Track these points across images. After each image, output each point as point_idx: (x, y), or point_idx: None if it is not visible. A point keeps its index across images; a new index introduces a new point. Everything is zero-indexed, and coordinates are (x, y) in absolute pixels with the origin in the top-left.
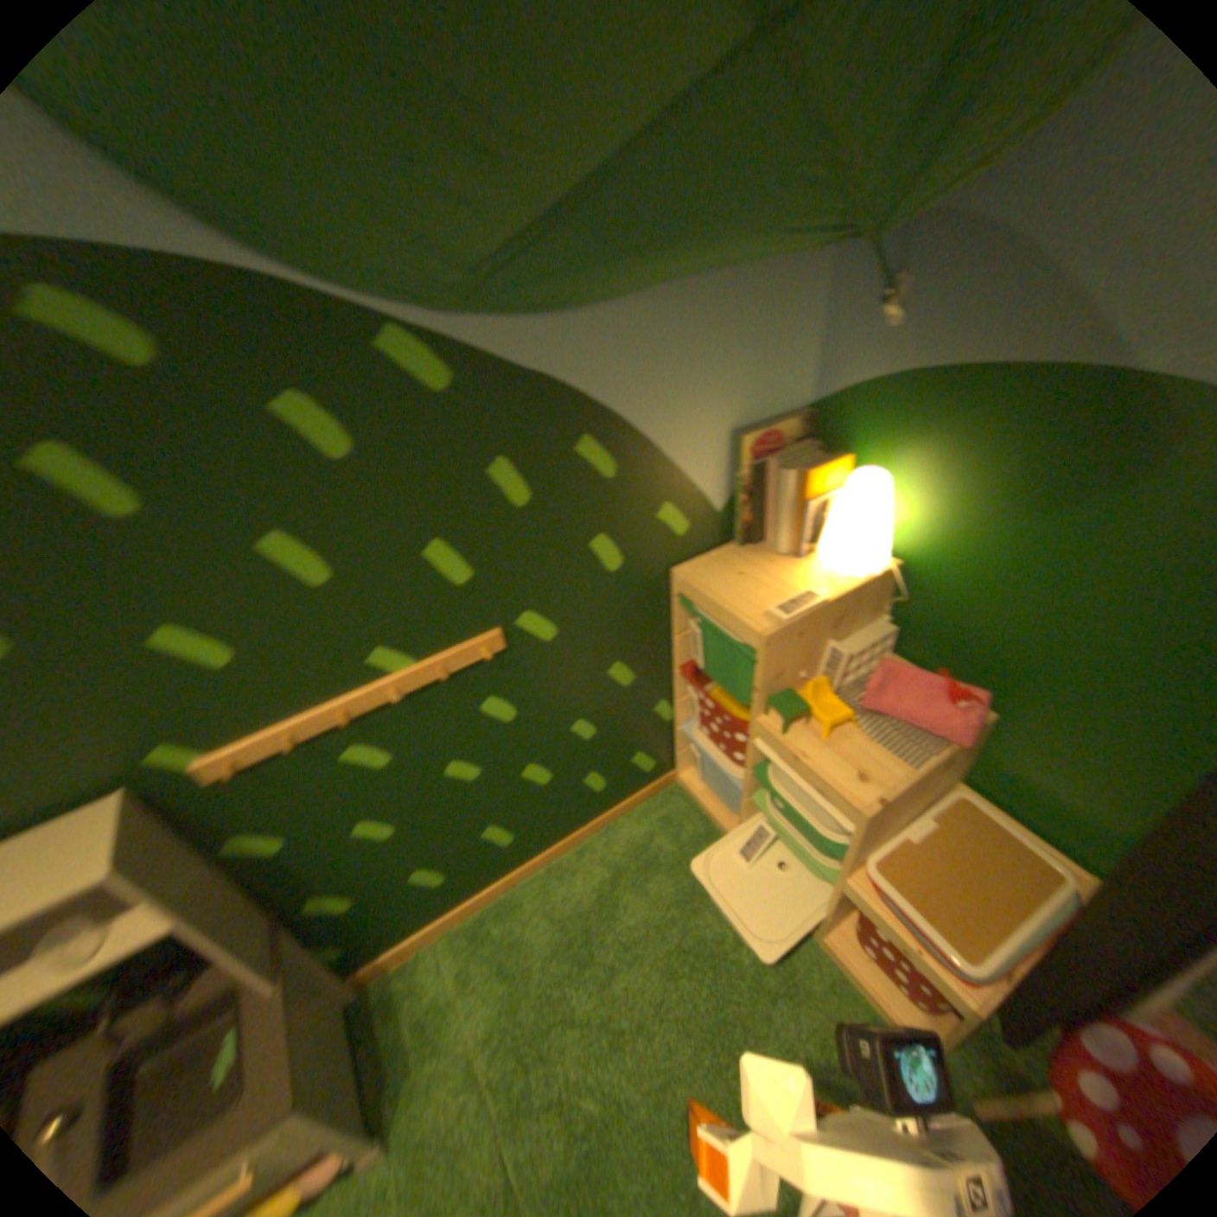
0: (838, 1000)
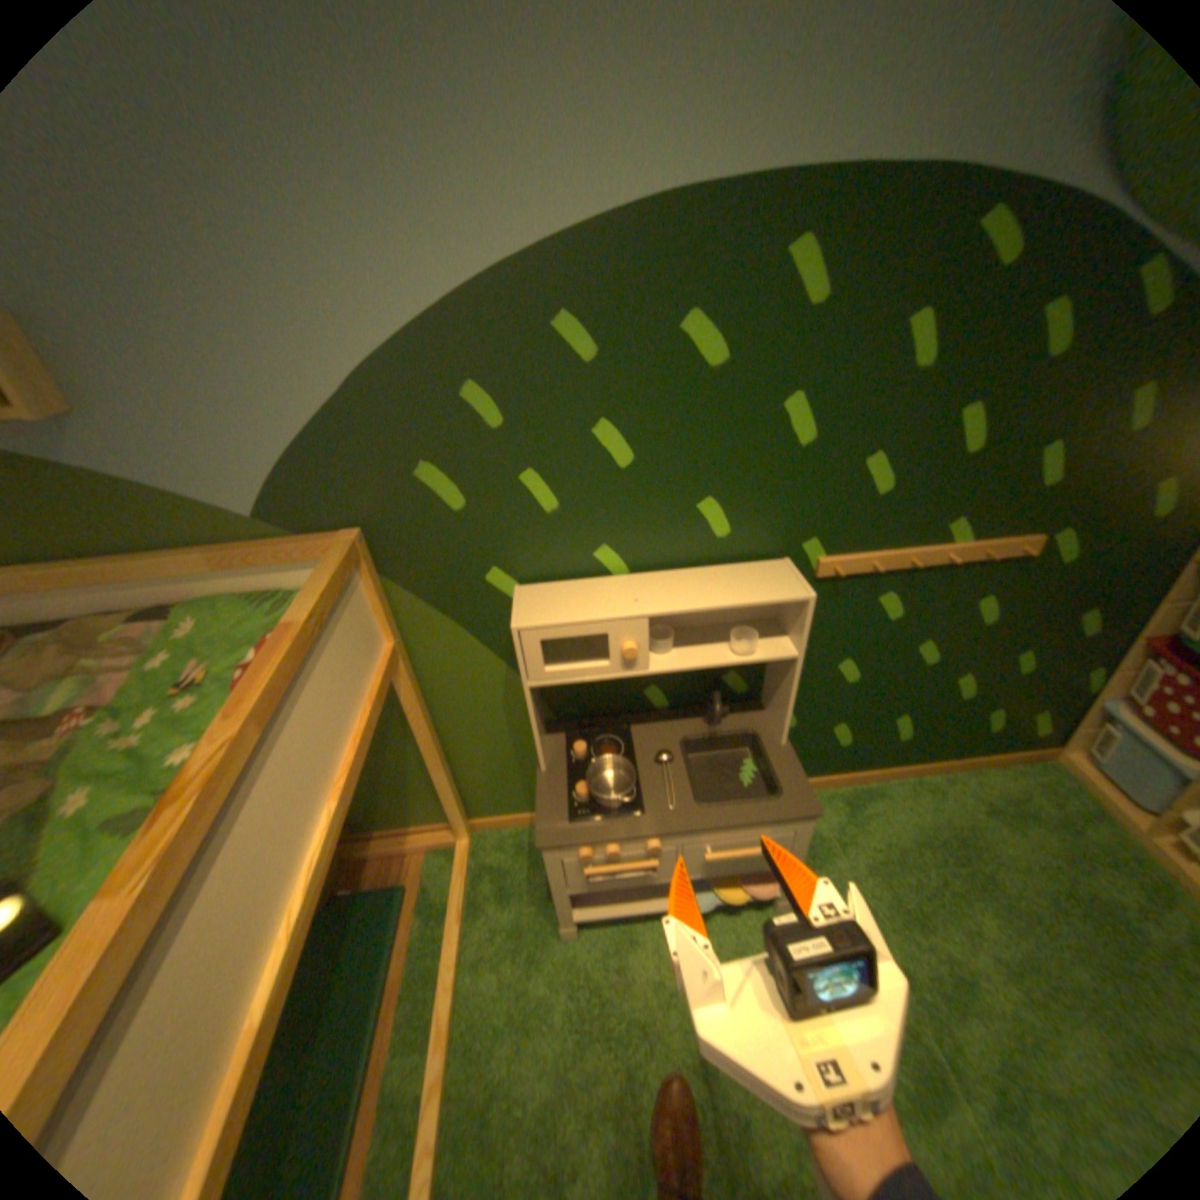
0: None
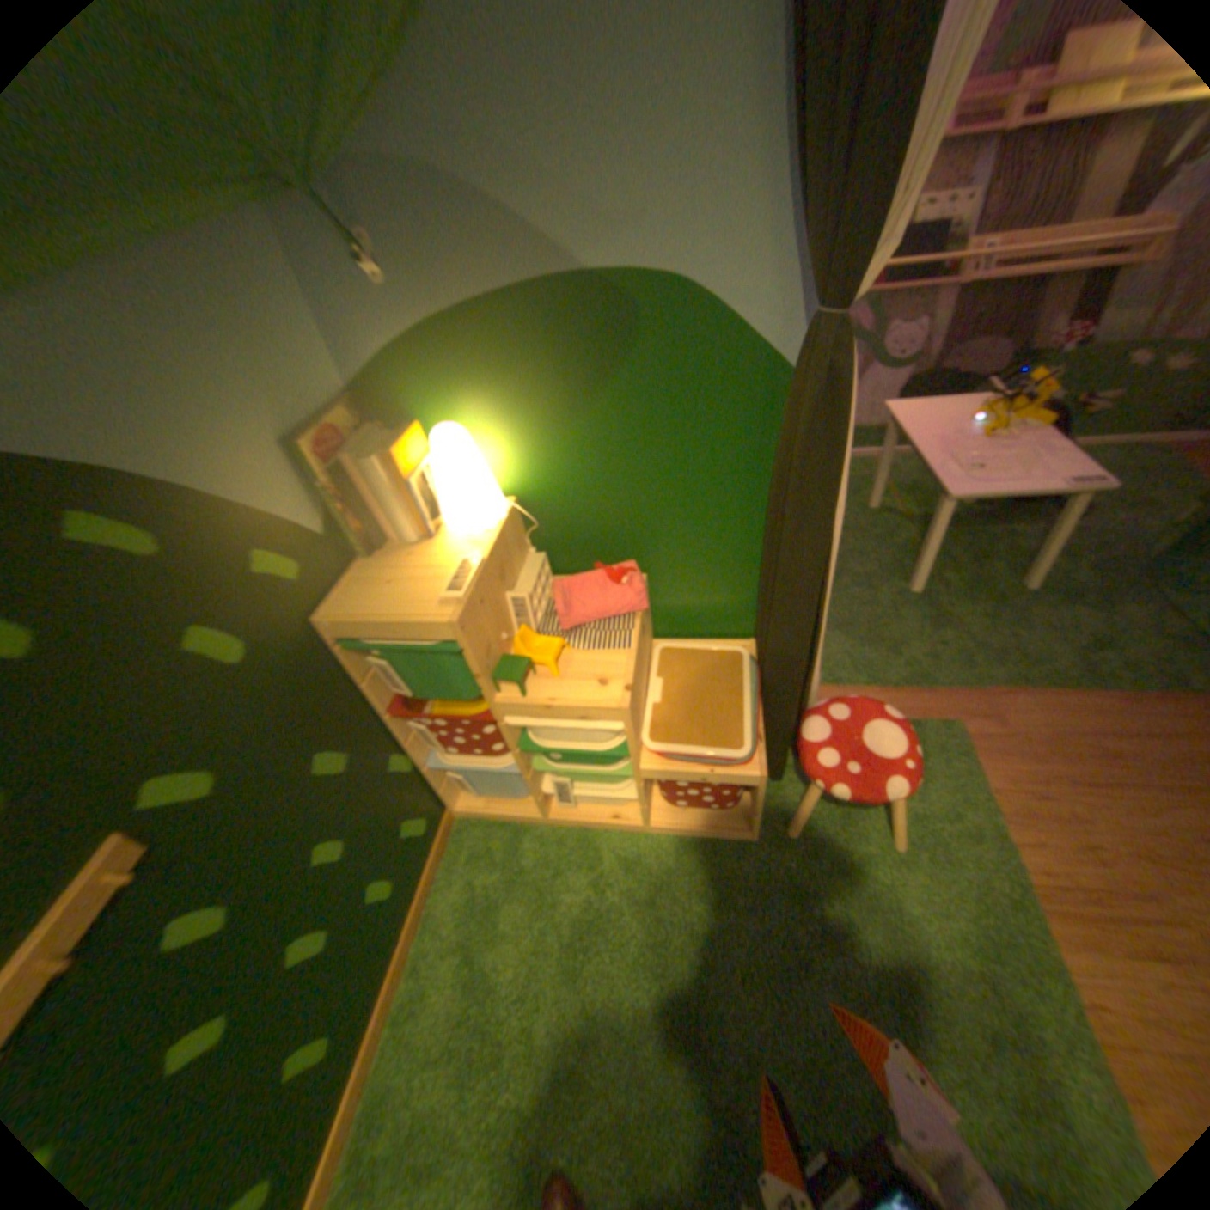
0: (685, 855)
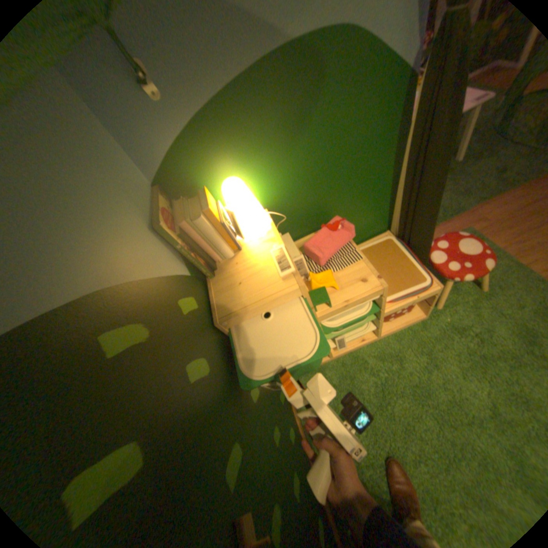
0: (401, 340)
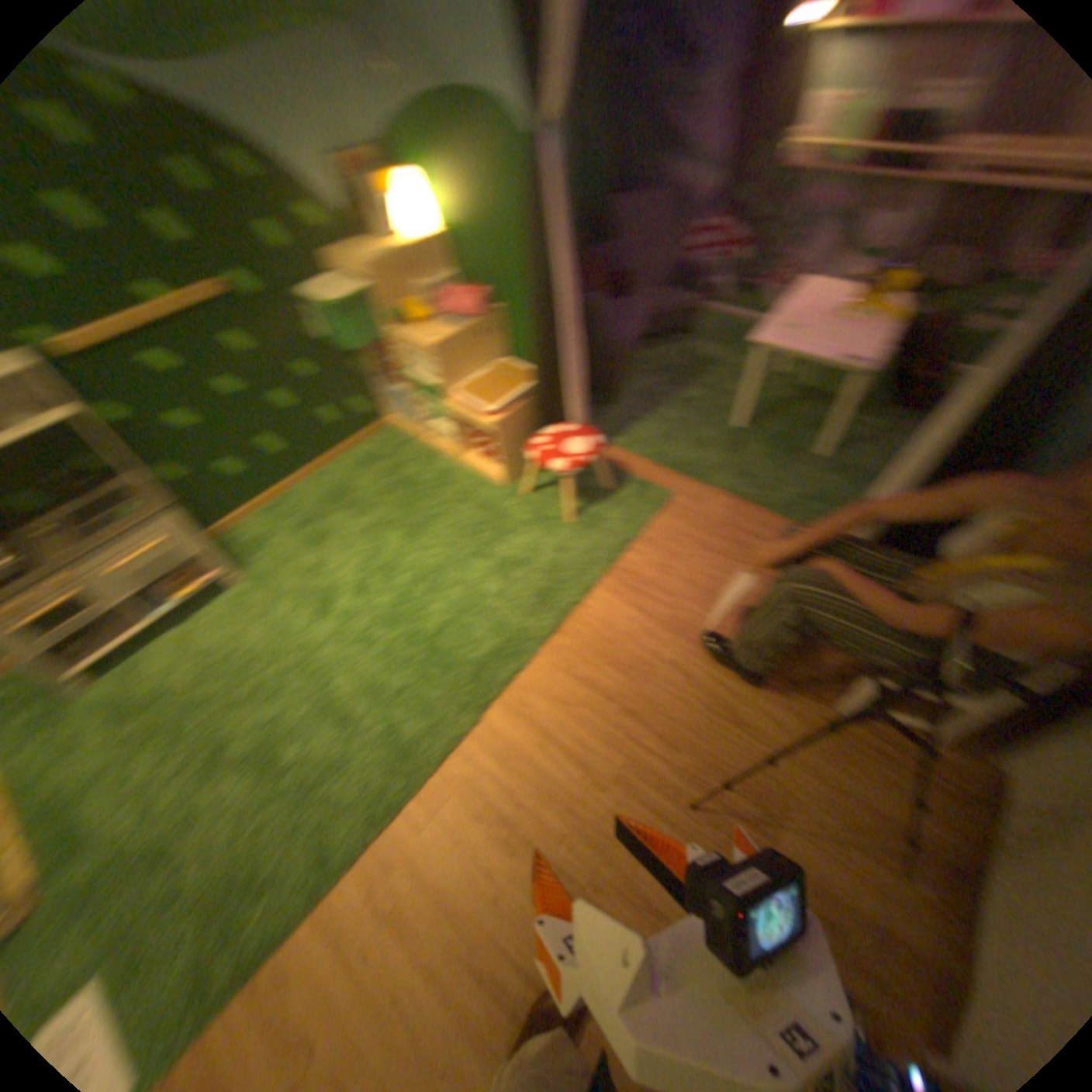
0: (465, 481)
